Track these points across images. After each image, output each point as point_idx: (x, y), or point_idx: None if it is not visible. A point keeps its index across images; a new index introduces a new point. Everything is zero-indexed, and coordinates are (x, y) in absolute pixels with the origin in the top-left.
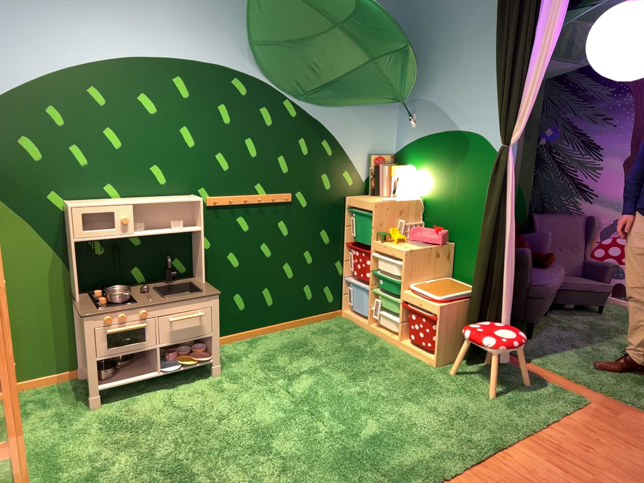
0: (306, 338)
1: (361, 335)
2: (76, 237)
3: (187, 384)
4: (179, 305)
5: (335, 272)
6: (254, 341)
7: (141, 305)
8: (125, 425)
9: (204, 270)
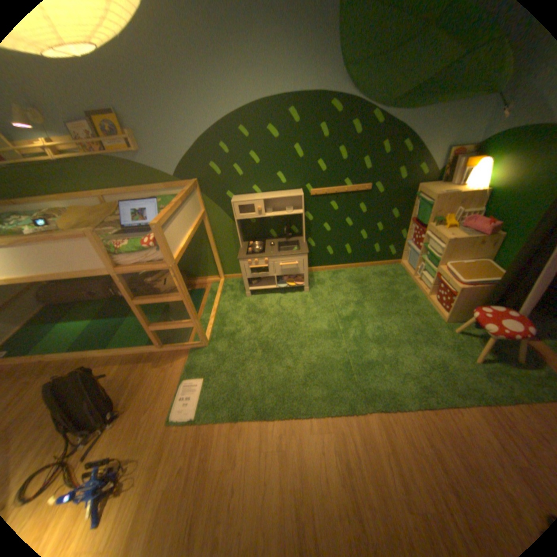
0: (367, 276)
1: (405, 282)
2: (236, 218)
3: (291, 294)
4: (284, 258)
5: (399, 237)
6: (336, 273)
7: (265, 256)
8: (256, 310)
9: (304, 236)
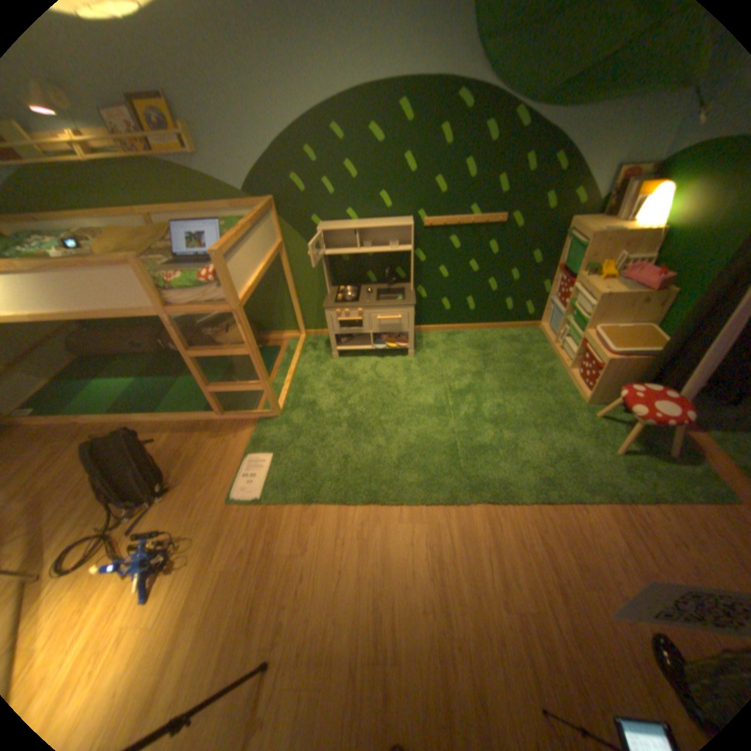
0: (492, 341)
1: (542, 351)
2: (323, 253)
3: (390, 358)
4: (383, 309)
5: (540, 290)
6: (452, 335)
7: (359, 306)
8: (344, 376)
9: (411, 282)
